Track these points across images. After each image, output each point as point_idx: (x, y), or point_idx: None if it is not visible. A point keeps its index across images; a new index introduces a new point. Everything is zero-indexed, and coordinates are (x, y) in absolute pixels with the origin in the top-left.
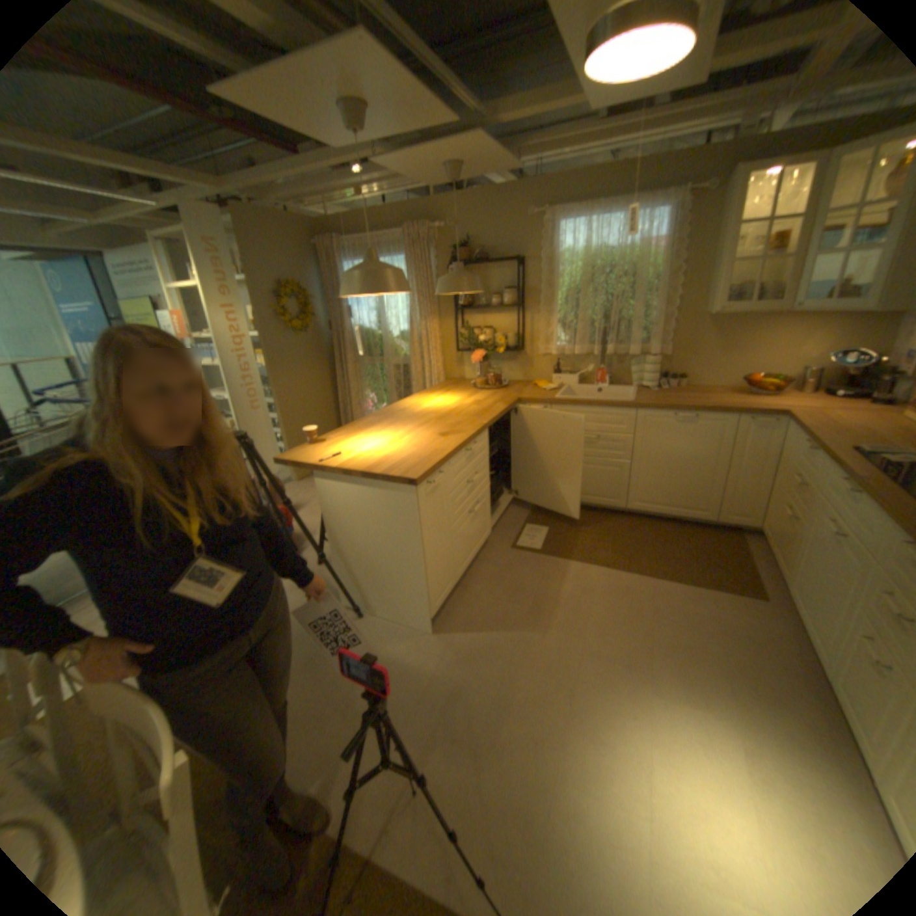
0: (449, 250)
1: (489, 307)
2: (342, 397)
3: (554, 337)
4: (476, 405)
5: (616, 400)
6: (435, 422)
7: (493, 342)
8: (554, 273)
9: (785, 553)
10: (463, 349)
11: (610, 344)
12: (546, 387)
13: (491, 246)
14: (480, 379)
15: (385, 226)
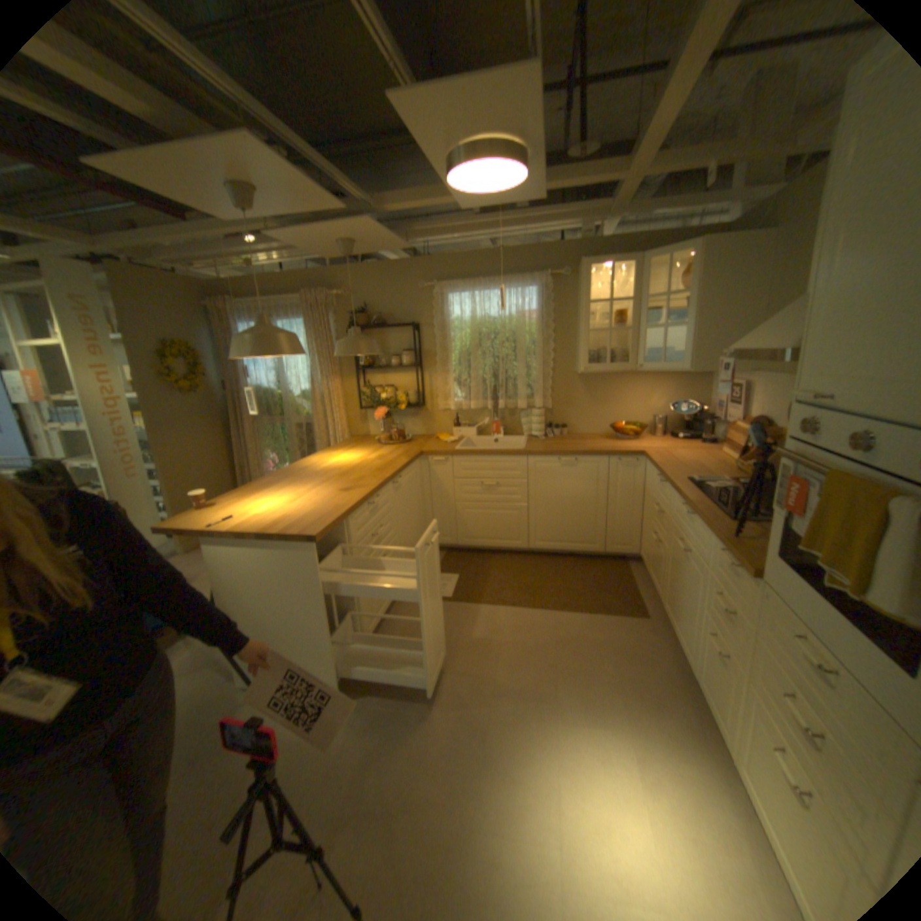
0: (349, 315)
1: (390, 368)
2: (239, 459)
3: (452, 394)
4: (381, 459)
5: (510, 449)
6: (338, 479)
7: (396, 400)
8: (447, 338)
9: (657, 574)
10: (367, 406)
11: (501, 400)
12: (448, 440)
13: (389, 313)
14: (385, 435)
15: (283, 291)
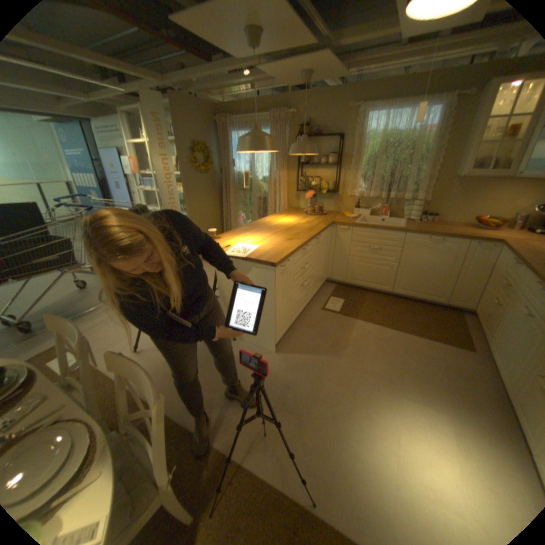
0: (298, 127)
1: (319, 164)
2: (225, 214)
3: (358, 185)
4: (308, 223)
5: (394, 226)
6: (284, 232)
7: (320, 186)
8: (362, 144)
9: (490, 325)
10: (301, 189)
11: (393, 191)
12: (350, 216)
13: (324, 125)
14: (310, 208)
15: (259, 110)
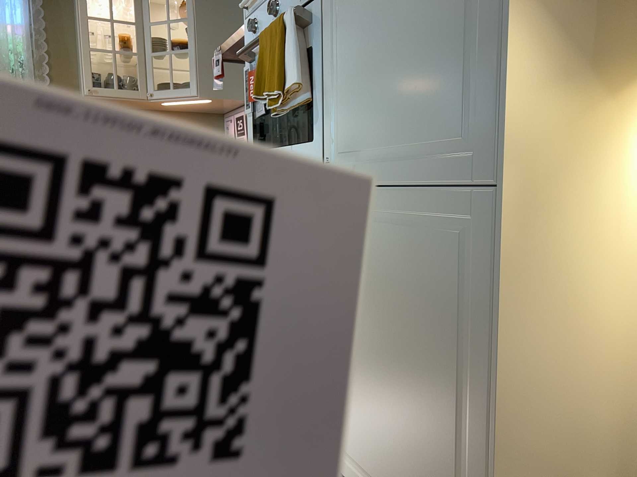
0: None
1: None
2: None
3: None
4: None
5: None
6: None
7: None
8: None
9: None
10: None
11: None
12: None
13: None
14: None
15: None
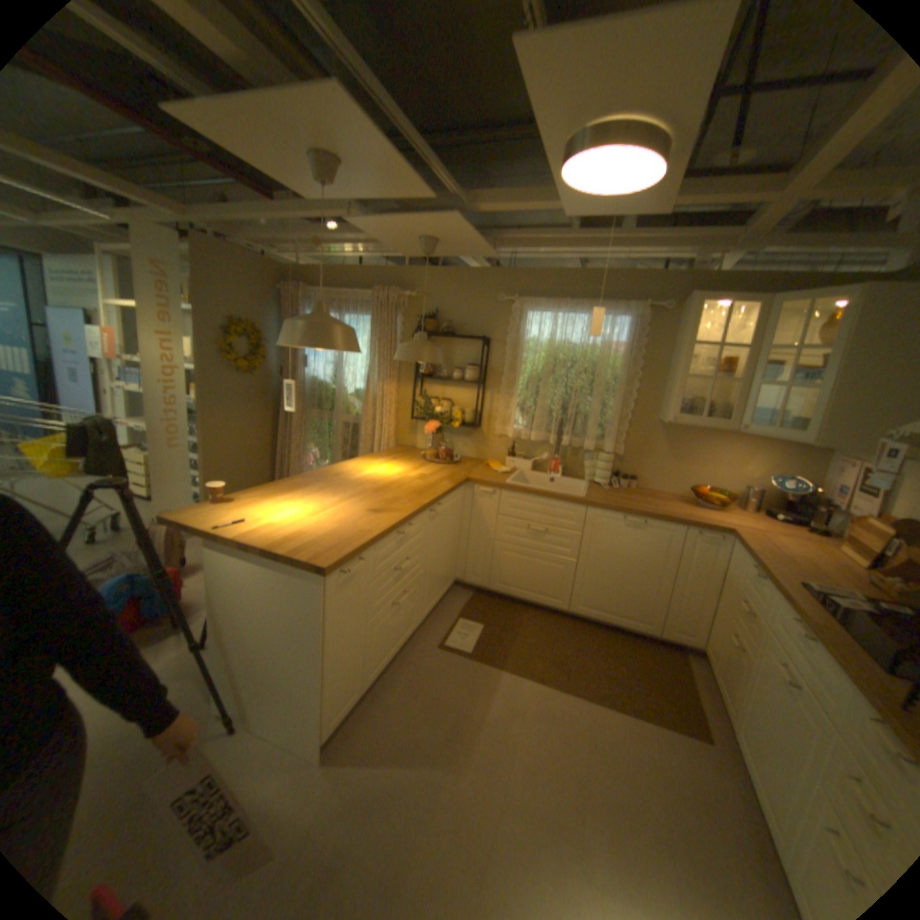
0: (418, 319)
1: (450, 380)
2: (281, 447)
3: (512, 420)
4: (422, 479)
5: (568, 494)
6: (371, 494)
7: (450, 416)
8: (519, 358)
9: (732, 688)
10: (419, 417)
11: (567, 435)
12: (499, 469)
13: (460, 322)
14: (432, 451)
15: (357, 285)
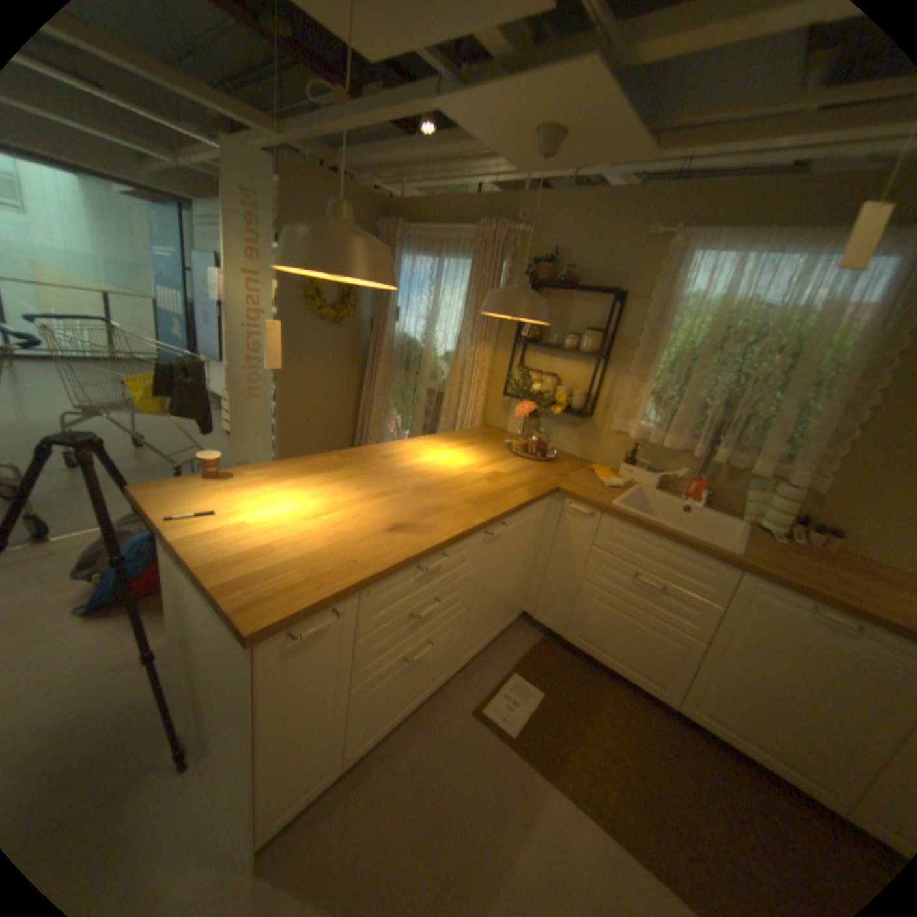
0: (532, 263)
1: (562, 348)
2: (365, 409)
3: (642, 412)
4: (492, 480)
5: (714, 544)
6: (410, 495)
7: (553, 396)
8: (668, 322)
9: None
10: (514, 393)
11: (728, 447)
12: (608, 480)
13: (588, 267)
14: (521, 439)
15: (463, 219)
